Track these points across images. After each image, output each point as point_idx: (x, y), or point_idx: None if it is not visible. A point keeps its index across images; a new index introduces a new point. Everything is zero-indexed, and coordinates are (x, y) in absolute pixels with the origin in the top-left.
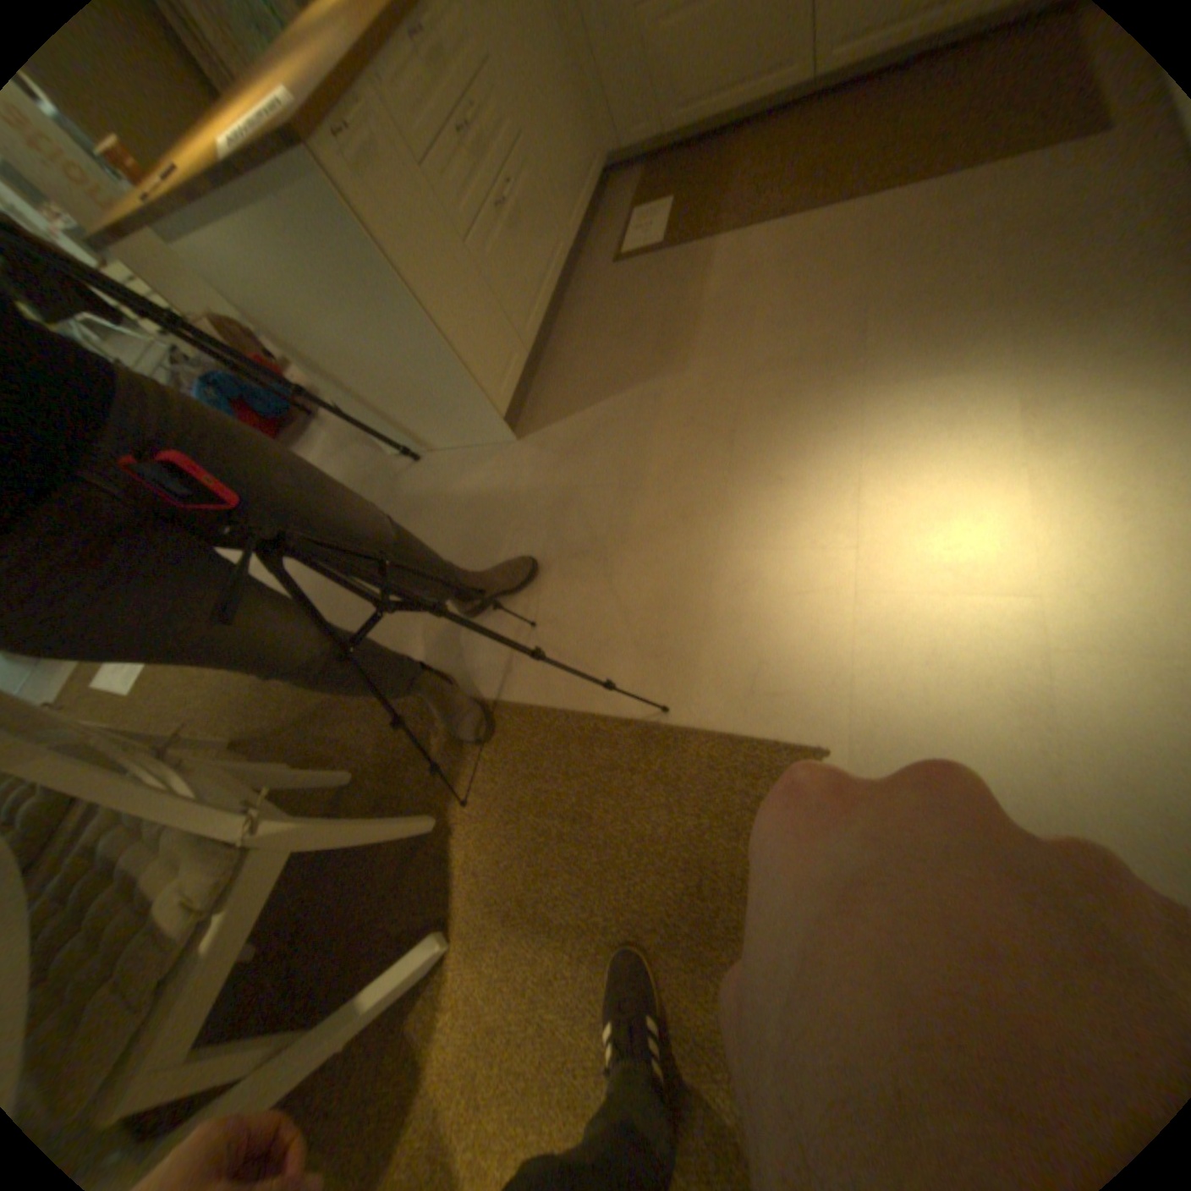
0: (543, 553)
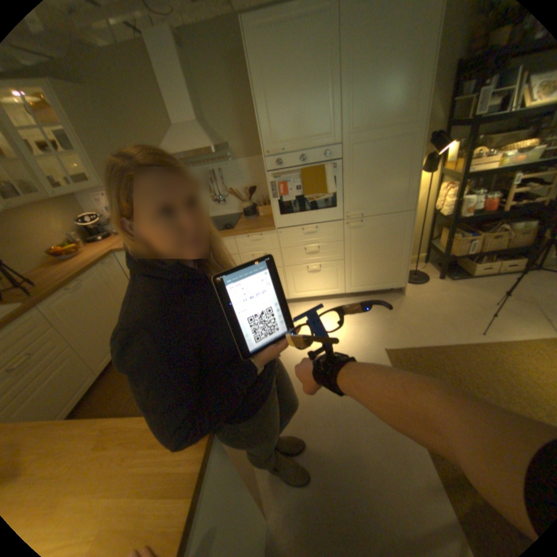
0: (348, 462)
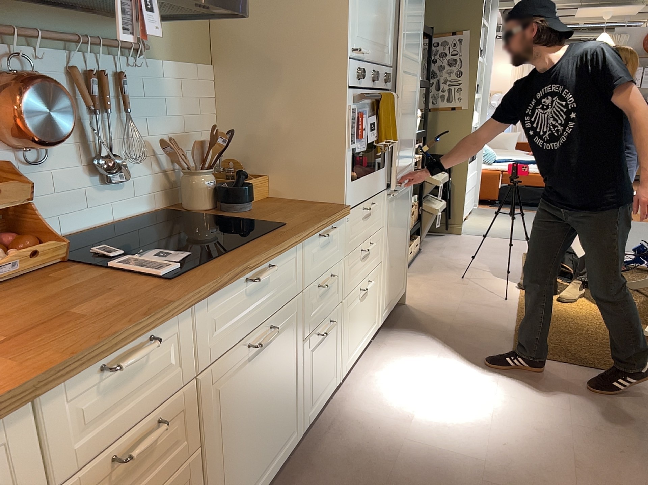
0: None
